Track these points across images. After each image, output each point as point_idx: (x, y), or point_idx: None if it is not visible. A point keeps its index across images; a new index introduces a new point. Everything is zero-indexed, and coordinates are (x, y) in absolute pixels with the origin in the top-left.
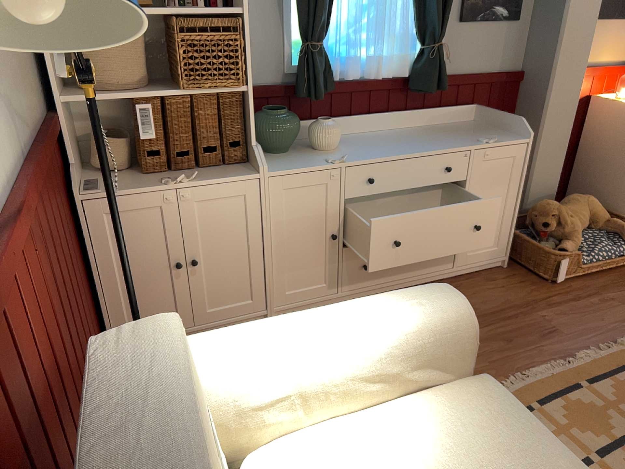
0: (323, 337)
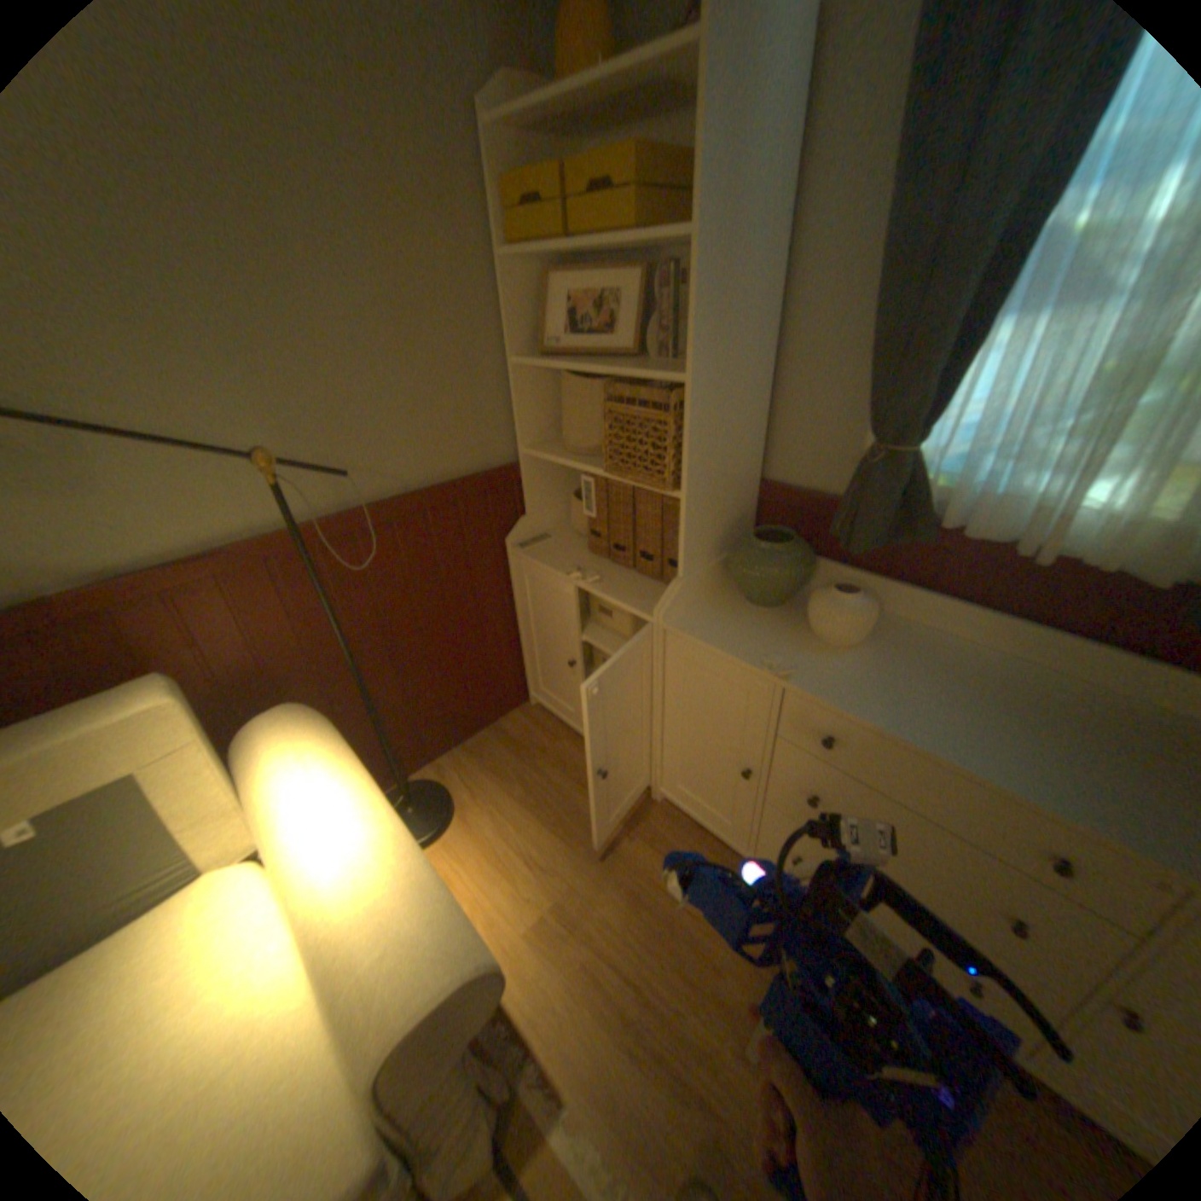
0: (307, 846)
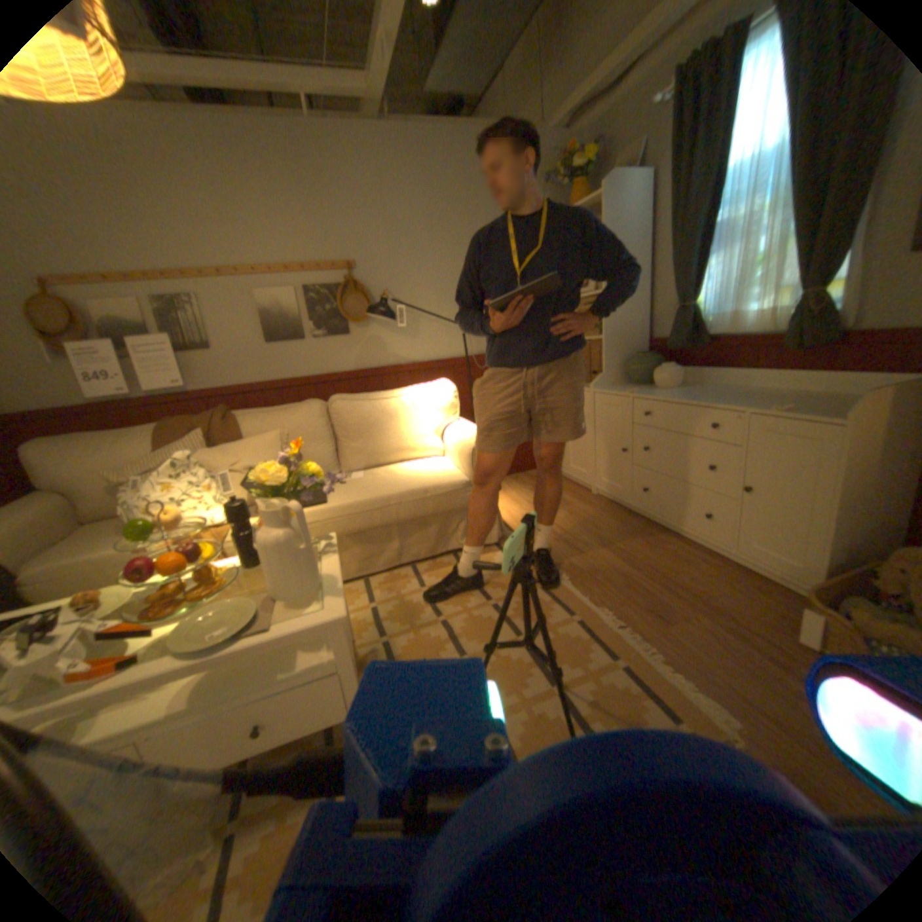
0: (457, 428)
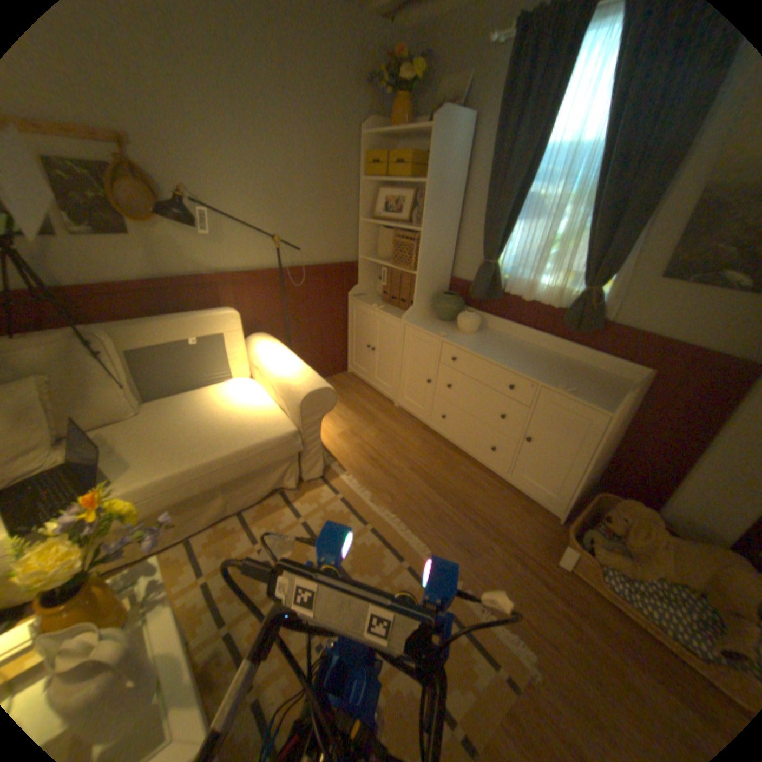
0: (277, 361)
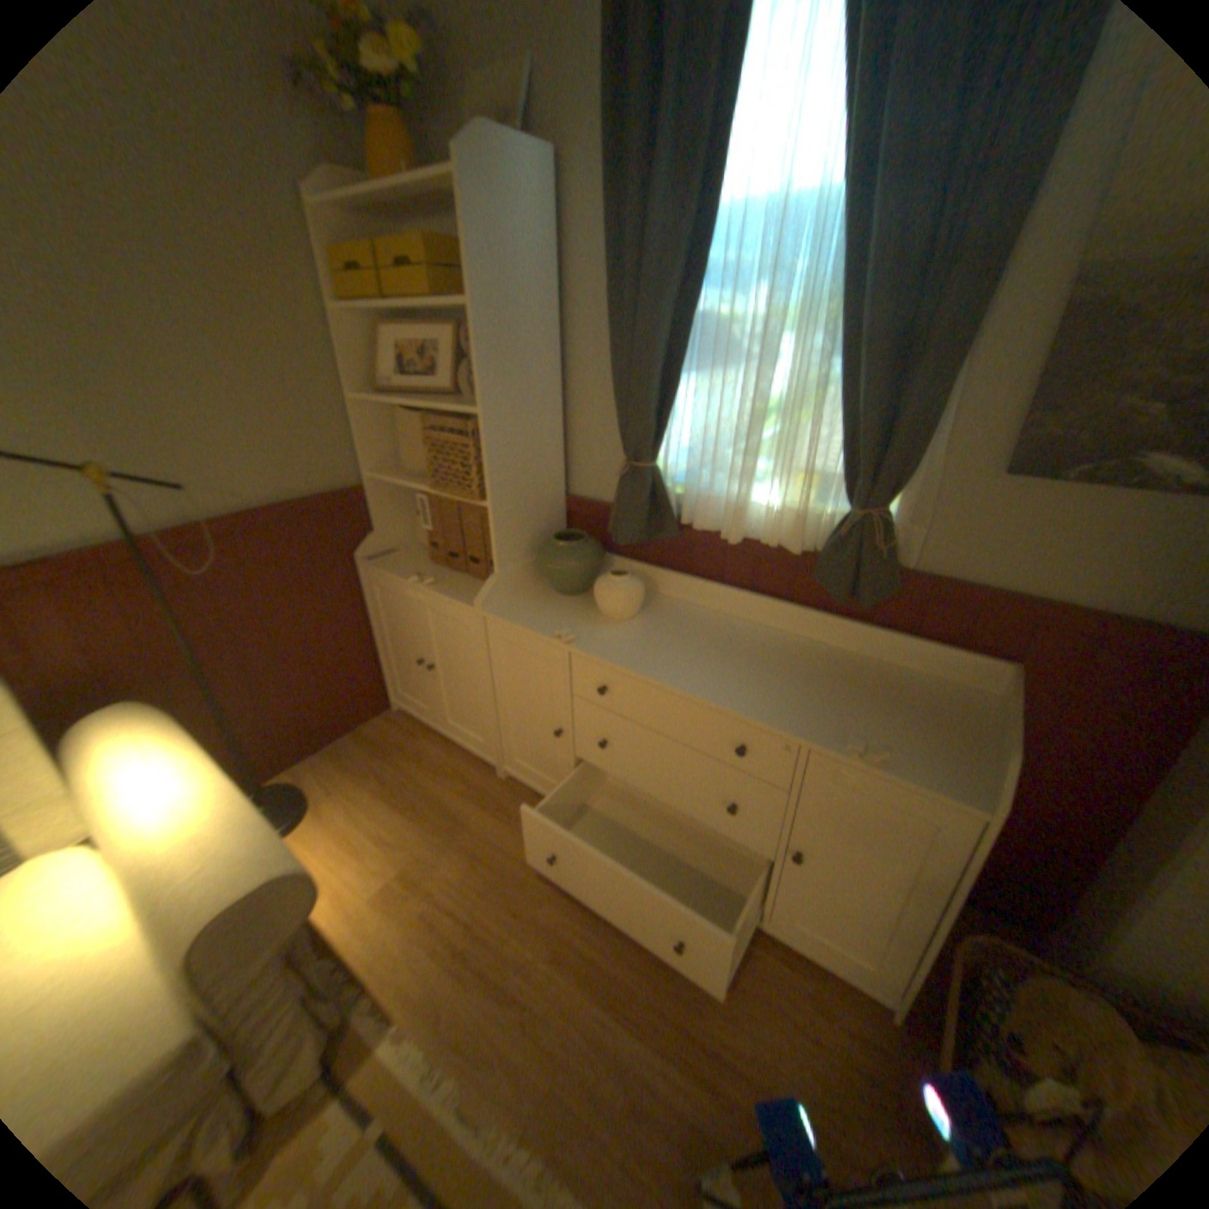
0: (132, 808)
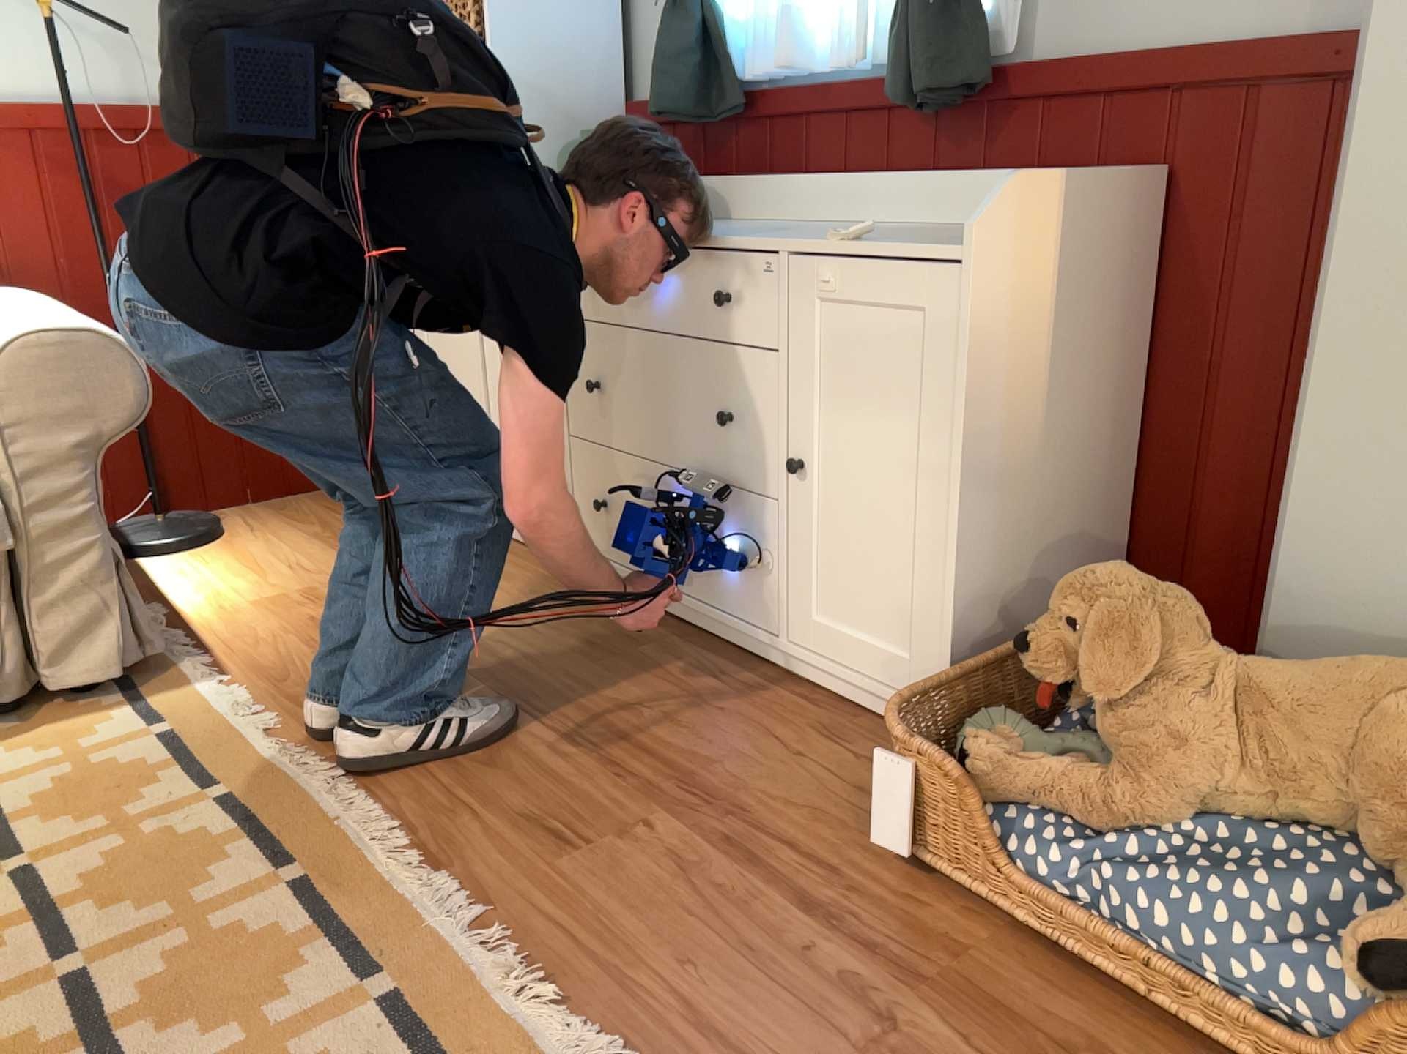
0: None
